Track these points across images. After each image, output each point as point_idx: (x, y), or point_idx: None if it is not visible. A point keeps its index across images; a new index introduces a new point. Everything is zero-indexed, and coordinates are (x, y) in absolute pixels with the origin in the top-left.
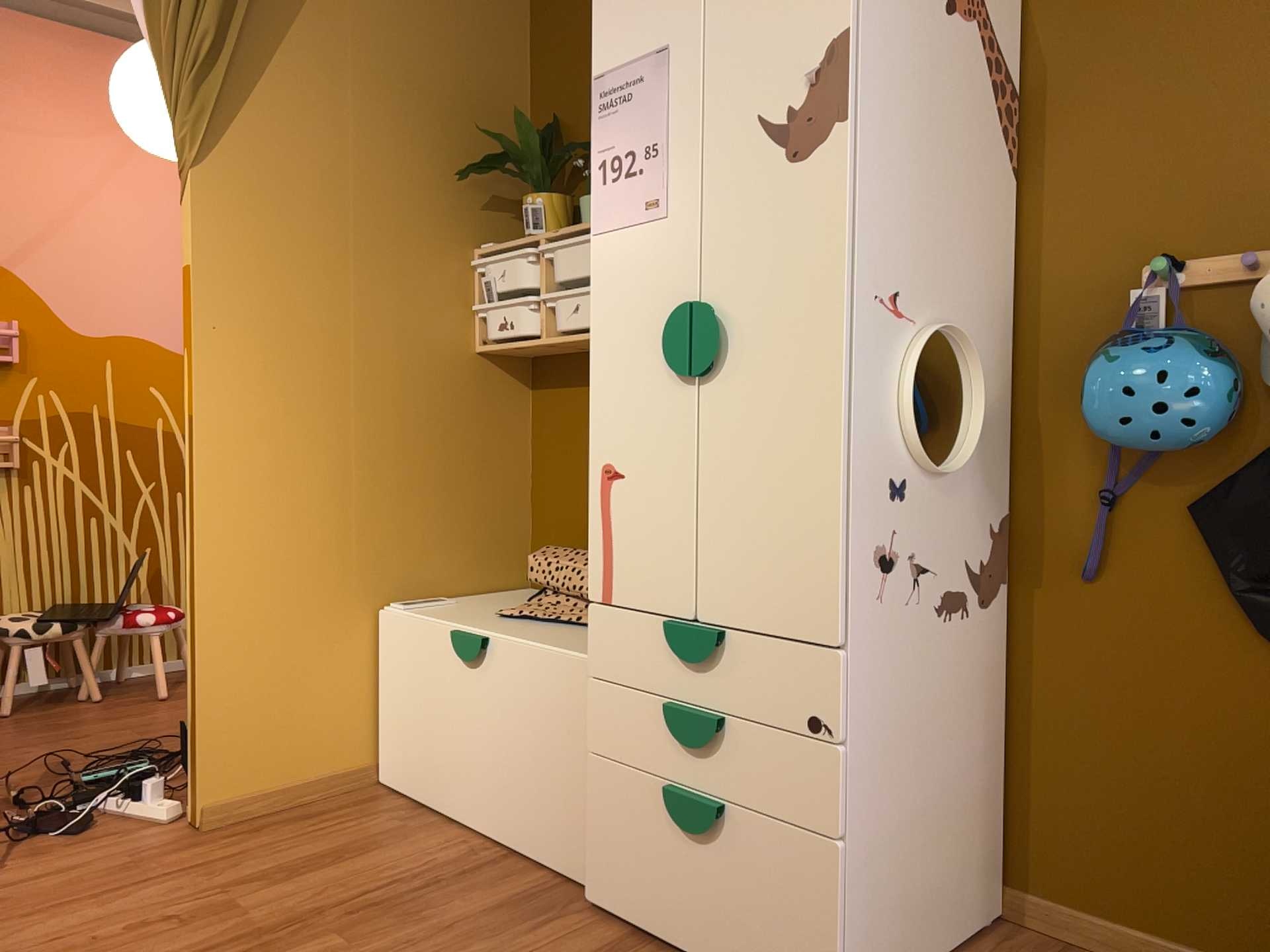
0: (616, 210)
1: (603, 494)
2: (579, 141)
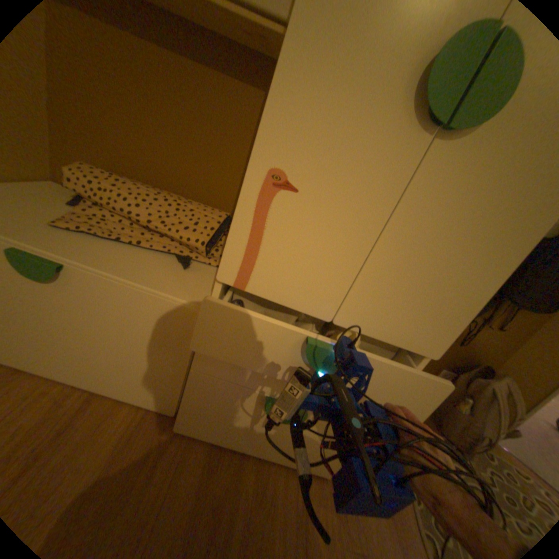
0: None
1: (264, 198)
2: None
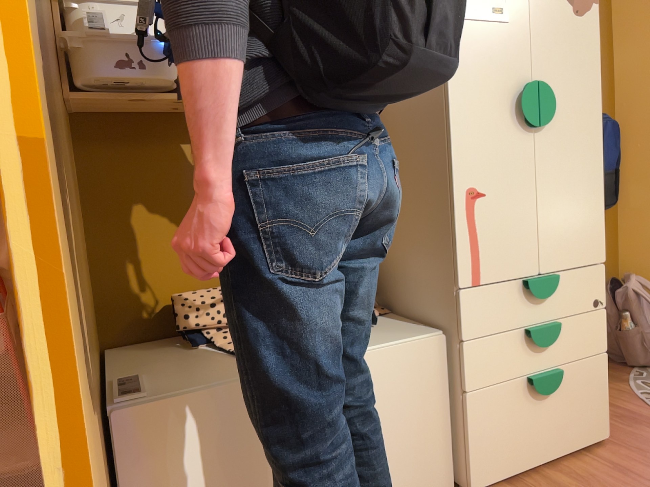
0: (470, 6)
1: (470, 210)
2: None
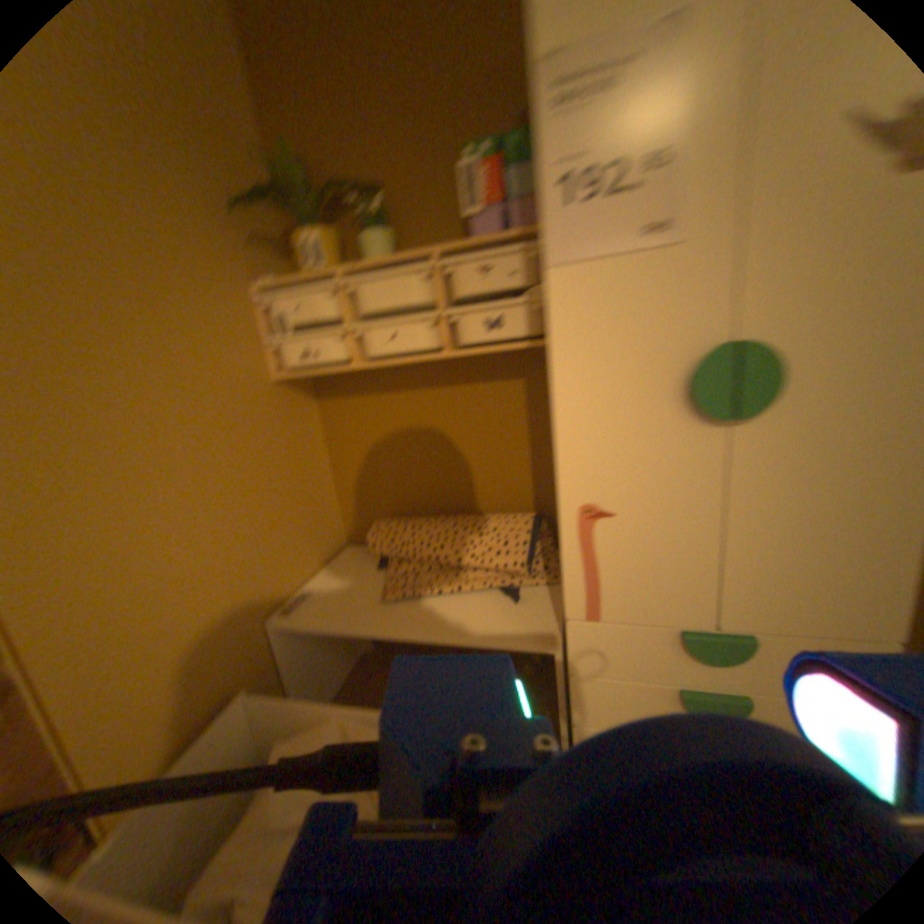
0: (594, 235)
1: (585, 531)
2: (336, 176)
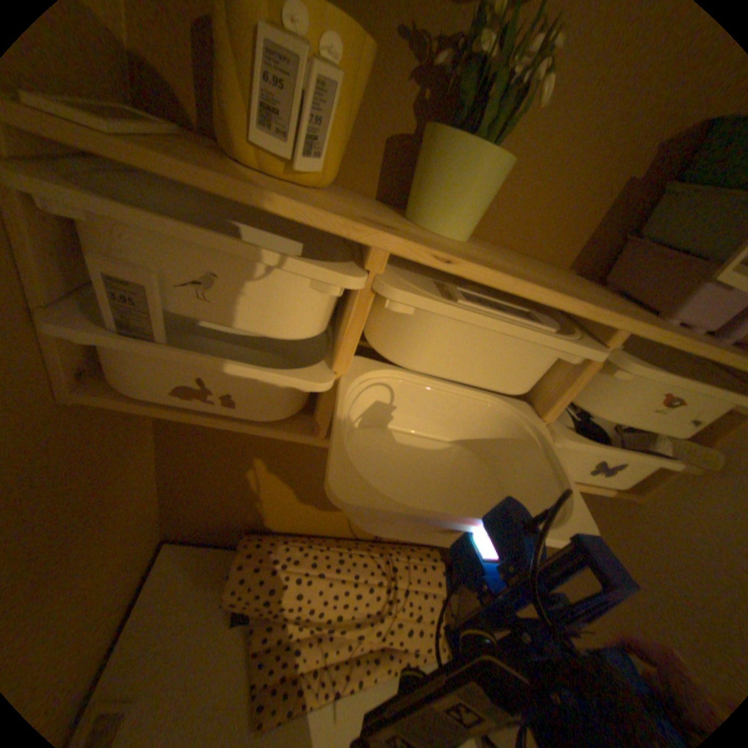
0: None
1: None
2: None
